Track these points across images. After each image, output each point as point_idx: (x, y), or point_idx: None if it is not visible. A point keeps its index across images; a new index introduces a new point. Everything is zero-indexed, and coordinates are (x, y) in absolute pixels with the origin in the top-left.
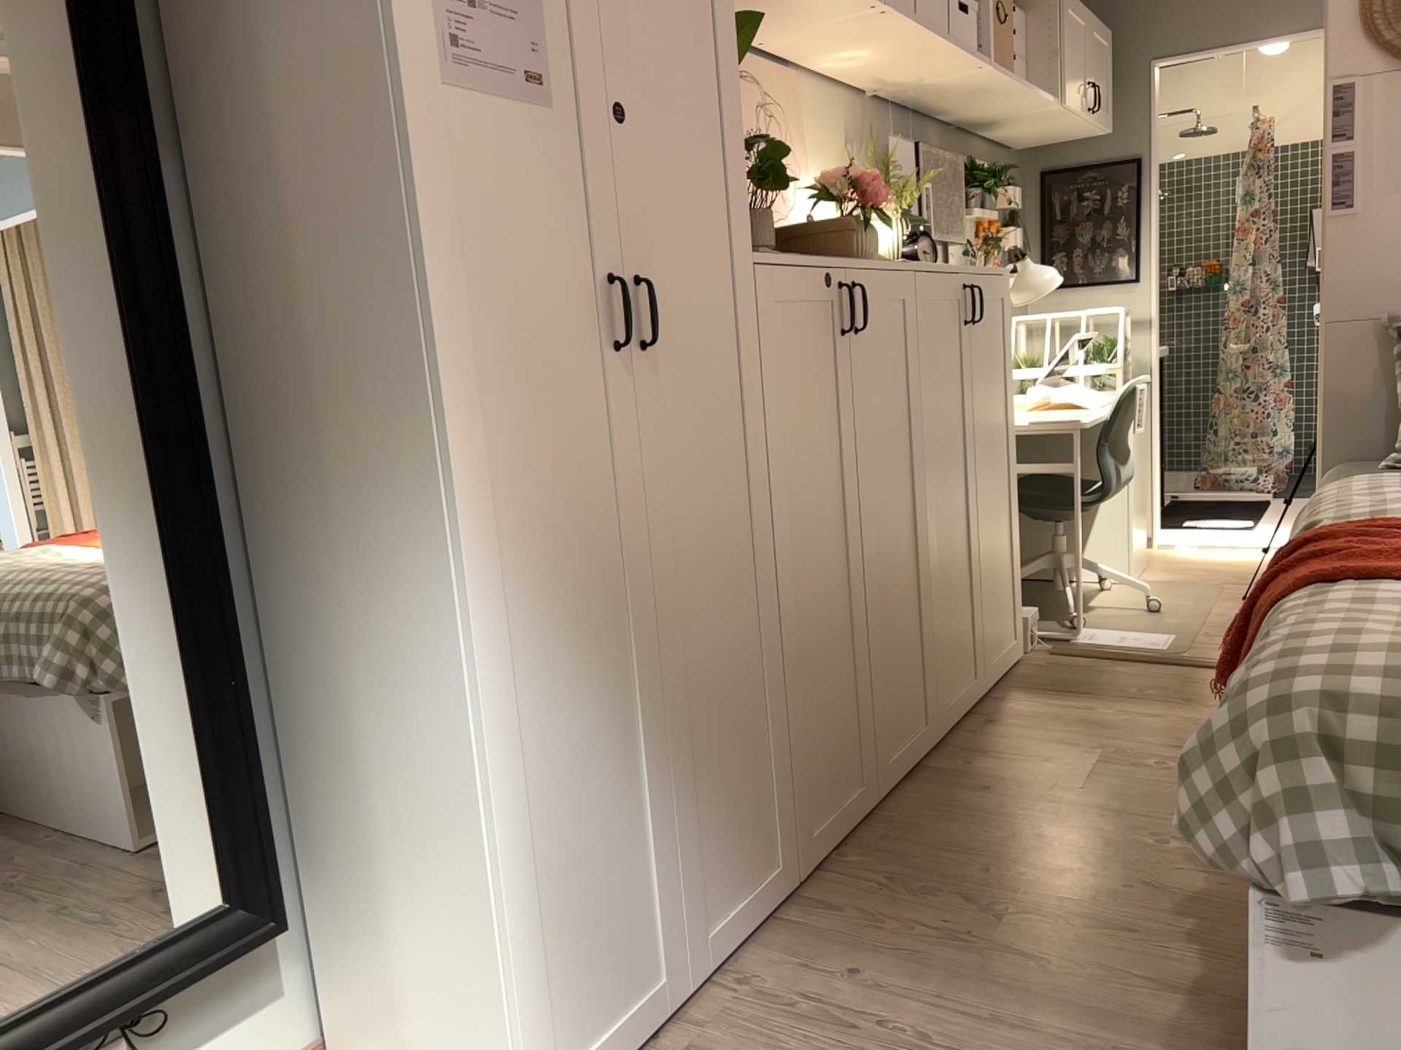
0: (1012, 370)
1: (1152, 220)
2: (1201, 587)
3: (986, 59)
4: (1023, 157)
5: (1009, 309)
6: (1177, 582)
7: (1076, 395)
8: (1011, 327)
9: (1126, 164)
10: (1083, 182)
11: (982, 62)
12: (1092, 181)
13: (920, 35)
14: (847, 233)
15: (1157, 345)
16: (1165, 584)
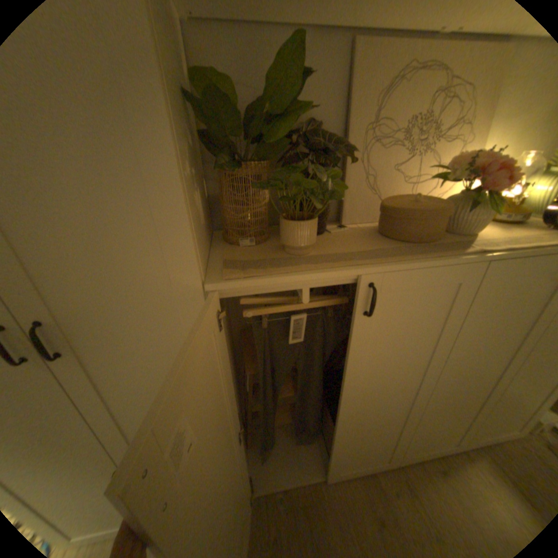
0: None
1: None
2: None
3: None
4: None
5: None
6: None
7: None
8: None
9: None
10: None
11: None
12: None
13: None
14: (431, 220)
15: None
16: None
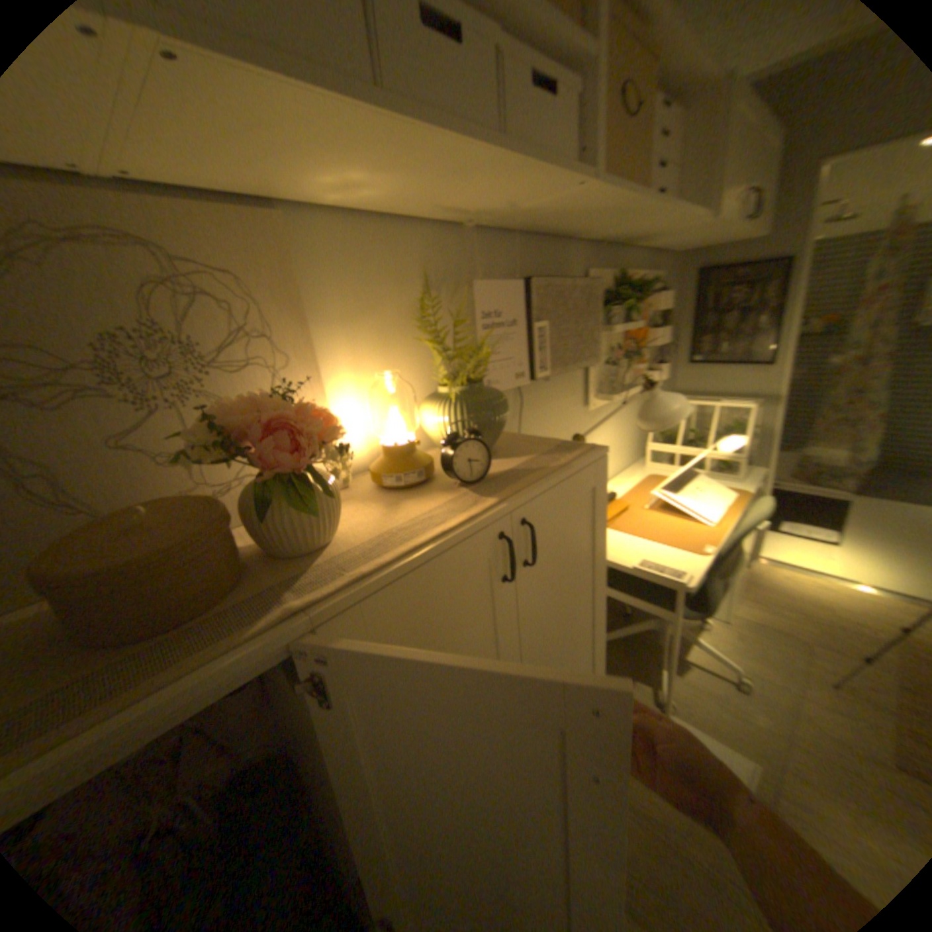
0: (603, 551)
1: (797, 310)
2: (791, 648)
3: (588, 161)
4: (685, 253)
5: (604, 491)
6: (768, 632)
7: (693, 501)
8: (603, 508)
9: (779, 259)
10: (736, 275)
11: (579, 167)
12: (744, 274)
13: (393, 118)
14: (134, 581)
15: (782, 415)
16: (757, 631)
